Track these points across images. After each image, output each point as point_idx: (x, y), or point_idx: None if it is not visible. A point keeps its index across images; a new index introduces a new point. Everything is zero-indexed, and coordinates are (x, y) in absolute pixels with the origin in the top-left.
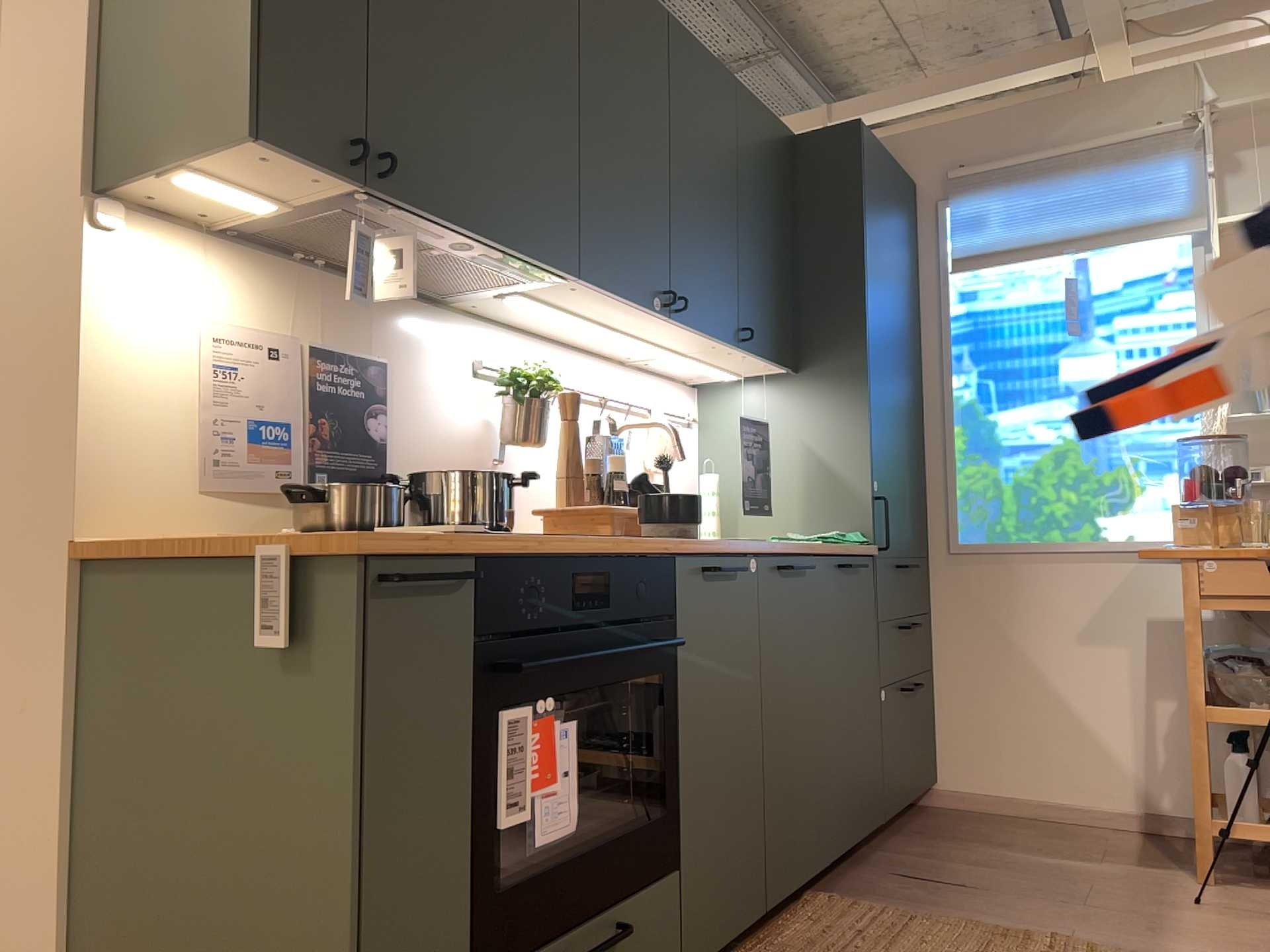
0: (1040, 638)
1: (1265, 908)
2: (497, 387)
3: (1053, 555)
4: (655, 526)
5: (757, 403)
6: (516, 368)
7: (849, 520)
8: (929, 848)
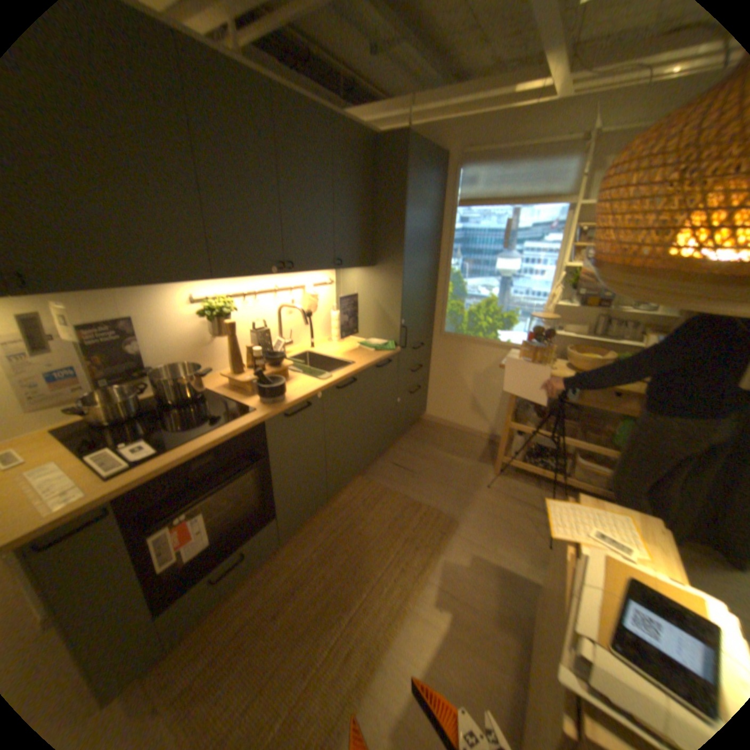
0: (467, 372)
1: (509, 492)
2: (200, 315)
3: (478, 343)
4: (260, 400)
5: (357, 278)
6: (210, 303)
7: (390, 336)
8: (410, 448)
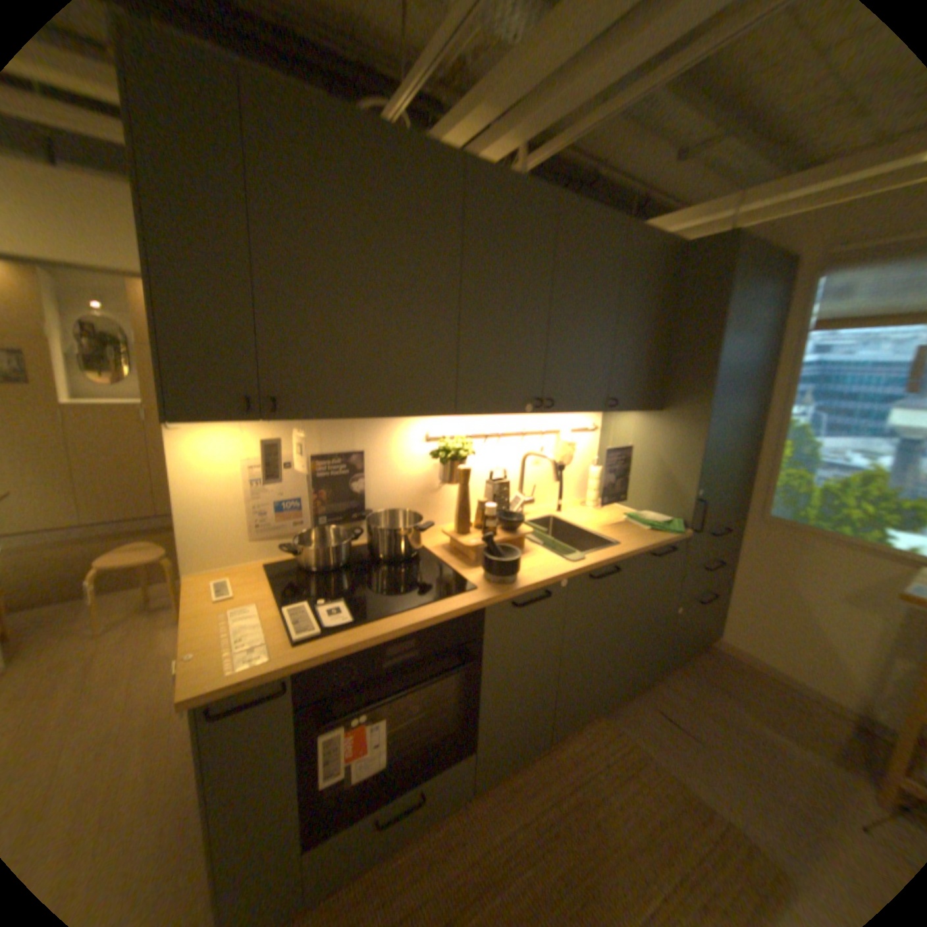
0: (815, 589)
1: None
2: (433, 454)
3: (841, 542)
4: (485, 574)
5: (634, 424)
6: (446, 441)
7: (677, 510)
8: (693, 693)
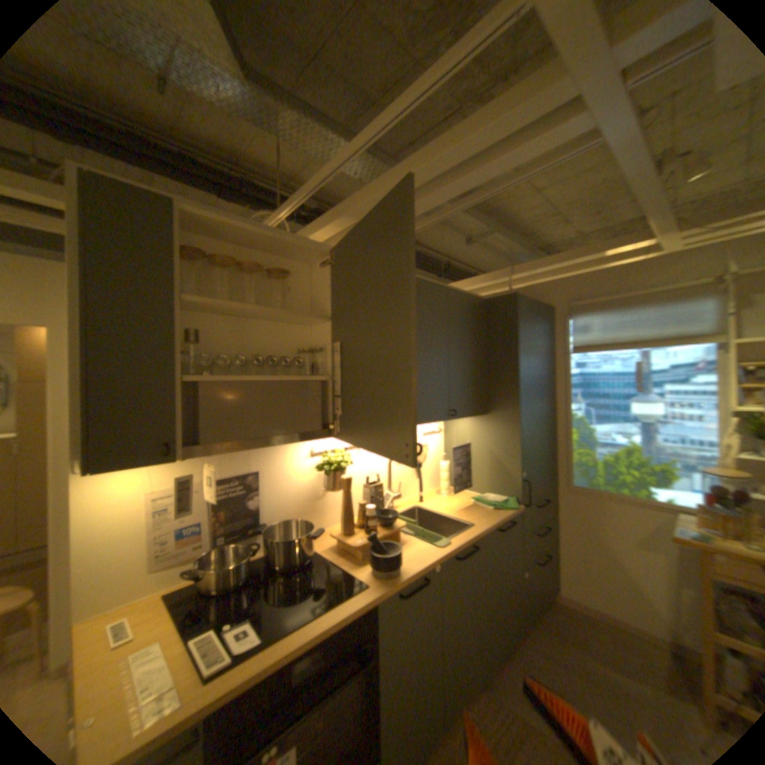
0: (616, 540)
1: None
2: (319, 467)
3: (625, 501)
4: (374, 572)
5: (468, 425)
6: (329, 455)
7: (510, 490)
8: (549, 650)
